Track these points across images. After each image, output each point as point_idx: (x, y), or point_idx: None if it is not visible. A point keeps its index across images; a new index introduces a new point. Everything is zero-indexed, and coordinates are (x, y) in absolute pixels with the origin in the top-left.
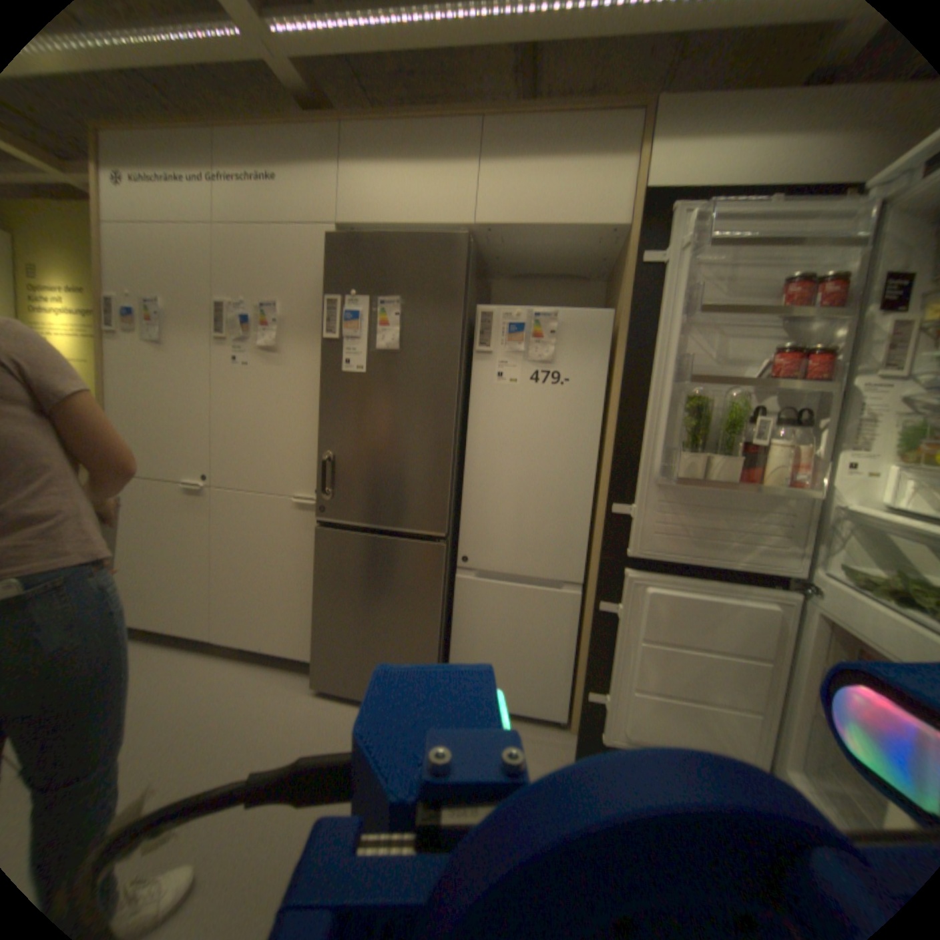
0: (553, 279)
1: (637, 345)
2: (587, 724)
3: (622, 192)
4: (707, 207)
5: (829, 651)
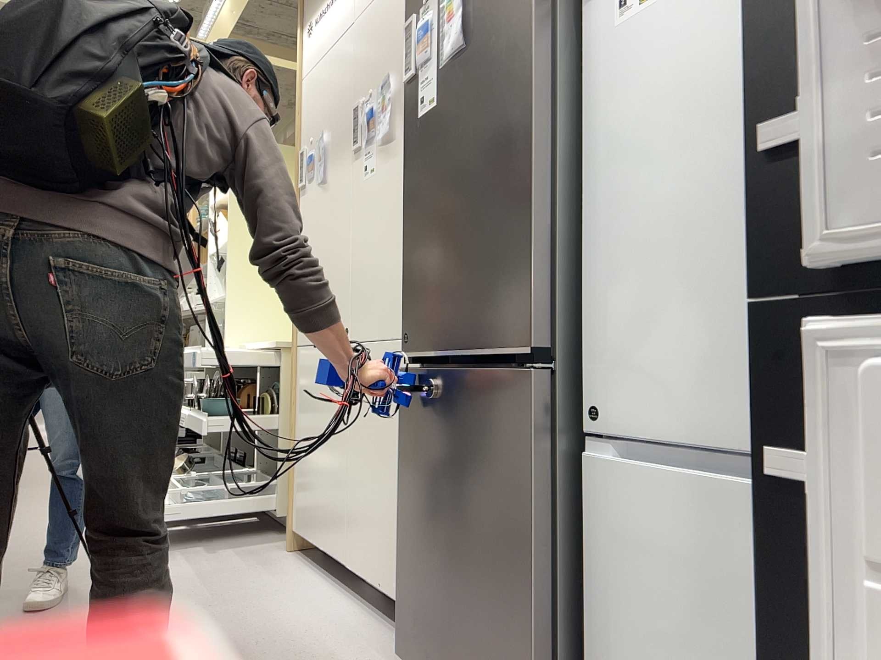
0: None
1: None
2: None
3: None
4: None
5: None
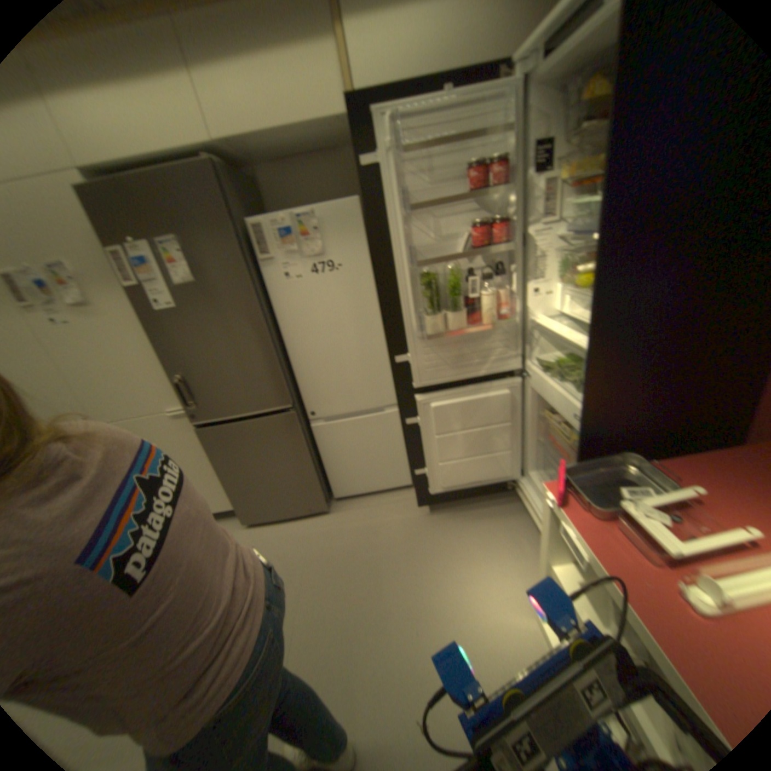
0: (305, 153)
1: (375, 238)
2: (417, 486)
3: (329, 80)
4: (393, 108)
5: (538, 405)
